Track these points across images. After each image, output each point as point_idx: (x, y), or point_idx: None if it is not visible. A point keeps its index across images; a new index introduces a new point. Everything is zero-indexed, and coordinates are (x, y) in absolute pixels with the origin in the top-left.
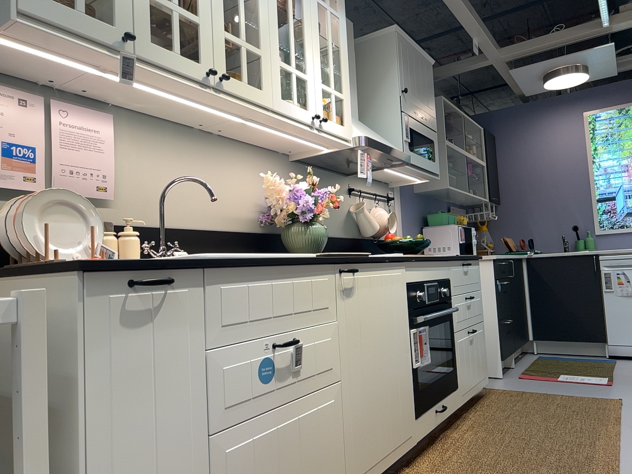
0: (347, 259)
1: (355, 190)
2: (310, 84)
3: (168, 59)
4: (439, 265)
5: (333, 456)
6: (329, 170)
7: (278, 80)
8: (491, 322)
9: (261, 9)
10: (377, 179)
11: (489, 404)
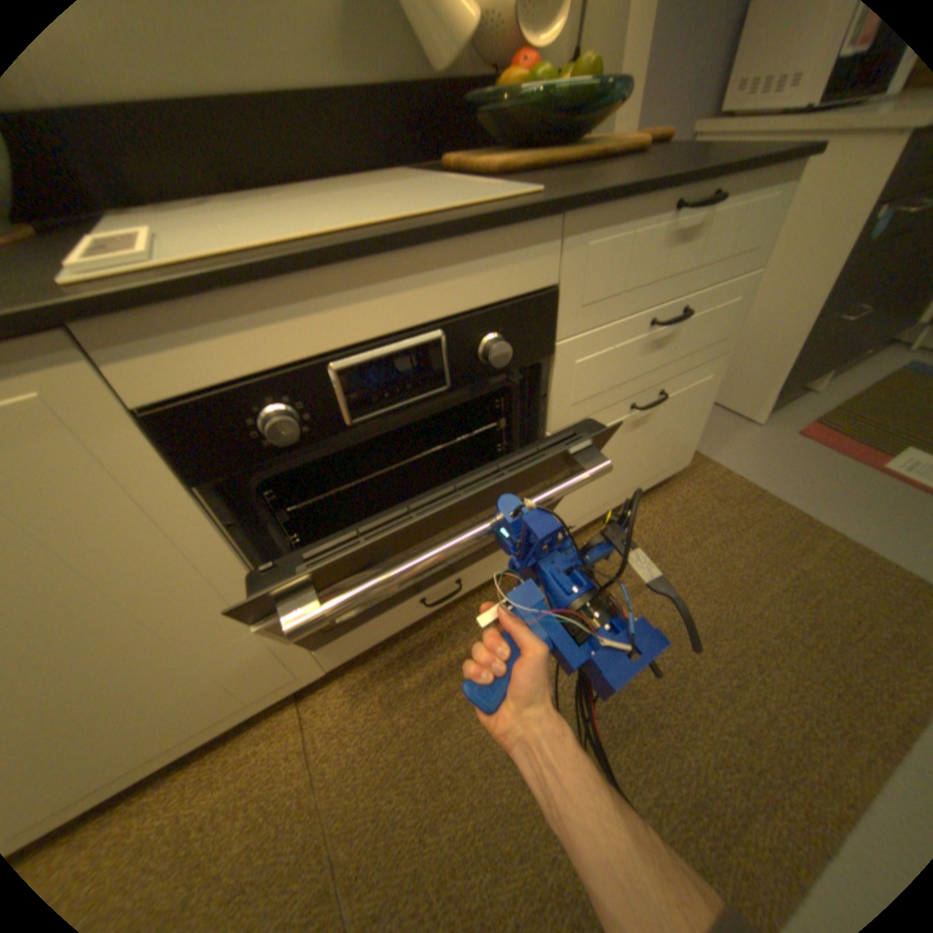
0: None
1: None
2: None
3: None
4: (457, 252)
5: None
6: None
7: None
8: (795, 316)
9: None
10: None
11: (648, 519)
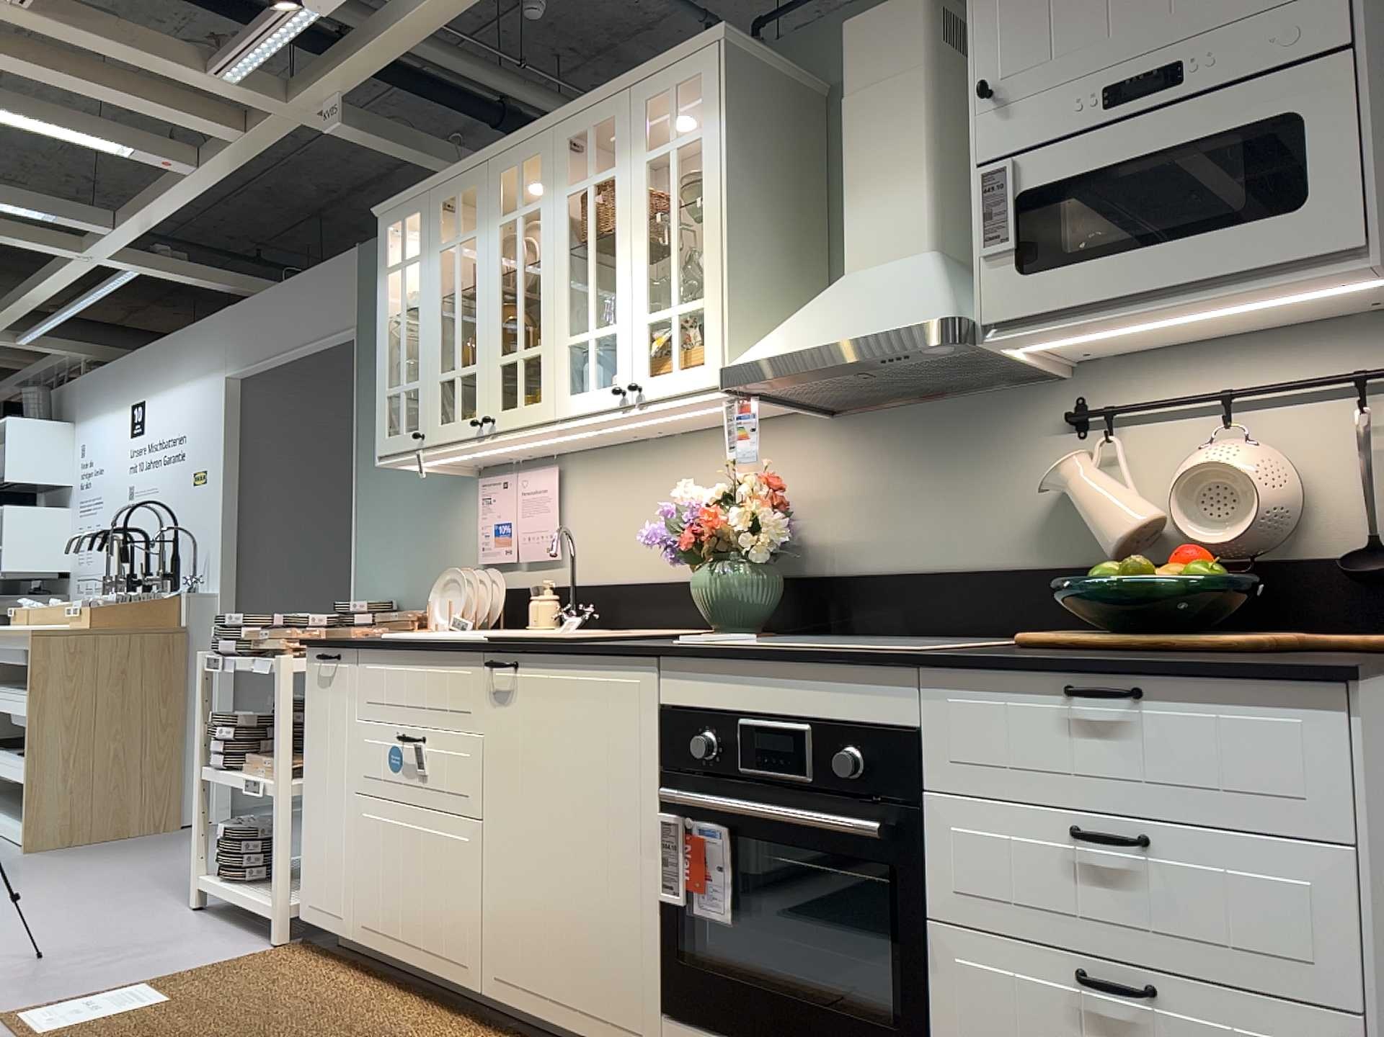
0: (497, 645)
1: (1079, 418)
2: (620, 334)
3: (449, 432)
4: (831, 677)
5: (462, 911)
6: (956, 395)
7: (563, 369)
8: None
9: (541, 284)
10: (1266, 326)
11: None
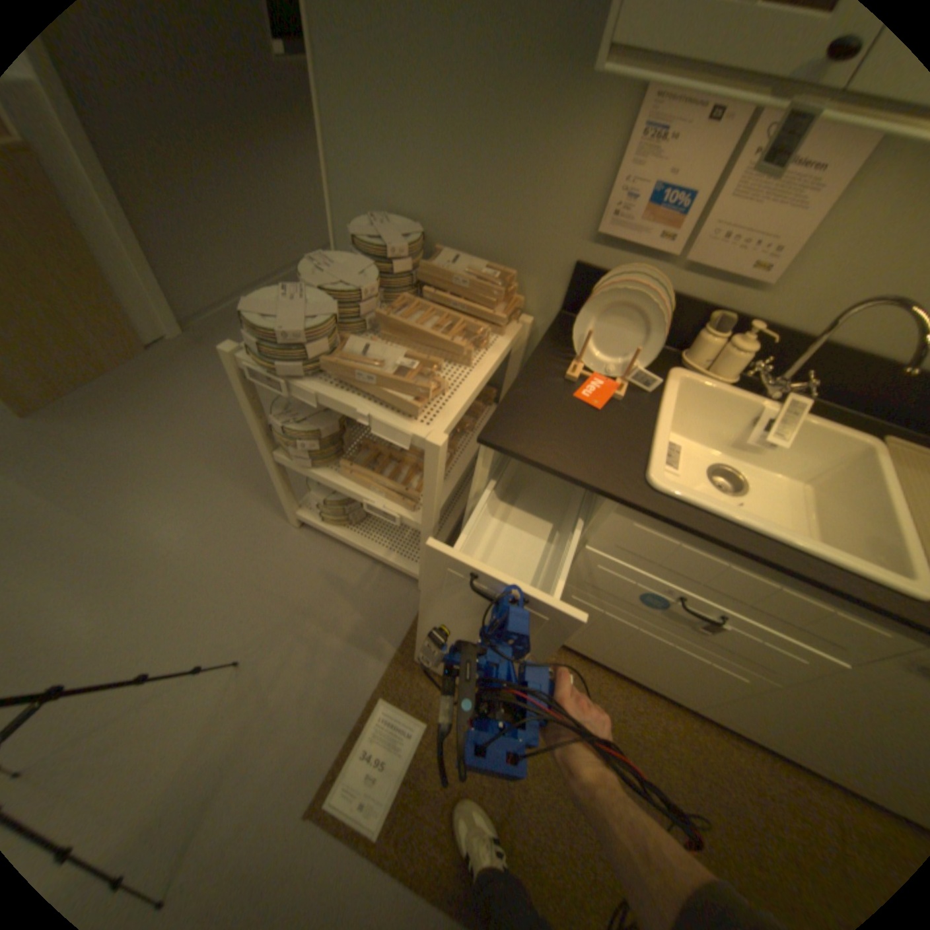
0: None
1: None
2: None
3: None
4: None
5: (708, 694)
6: None
7: None
8: None
9: None
10: None
11: None
